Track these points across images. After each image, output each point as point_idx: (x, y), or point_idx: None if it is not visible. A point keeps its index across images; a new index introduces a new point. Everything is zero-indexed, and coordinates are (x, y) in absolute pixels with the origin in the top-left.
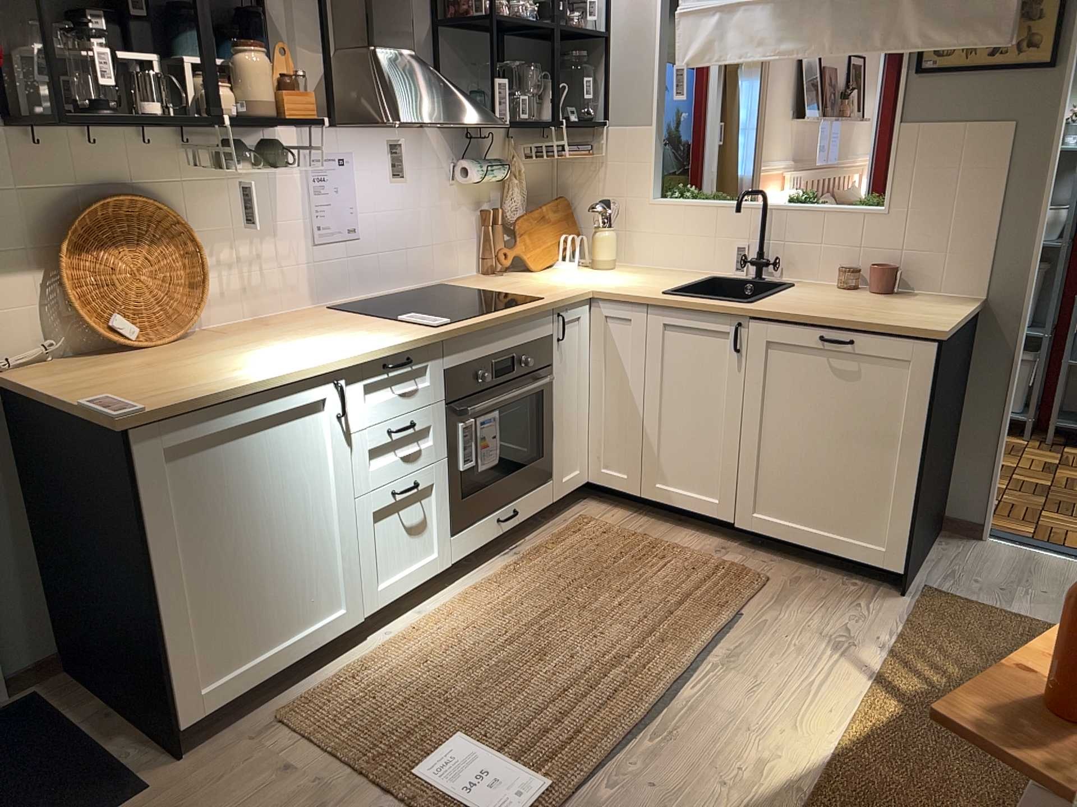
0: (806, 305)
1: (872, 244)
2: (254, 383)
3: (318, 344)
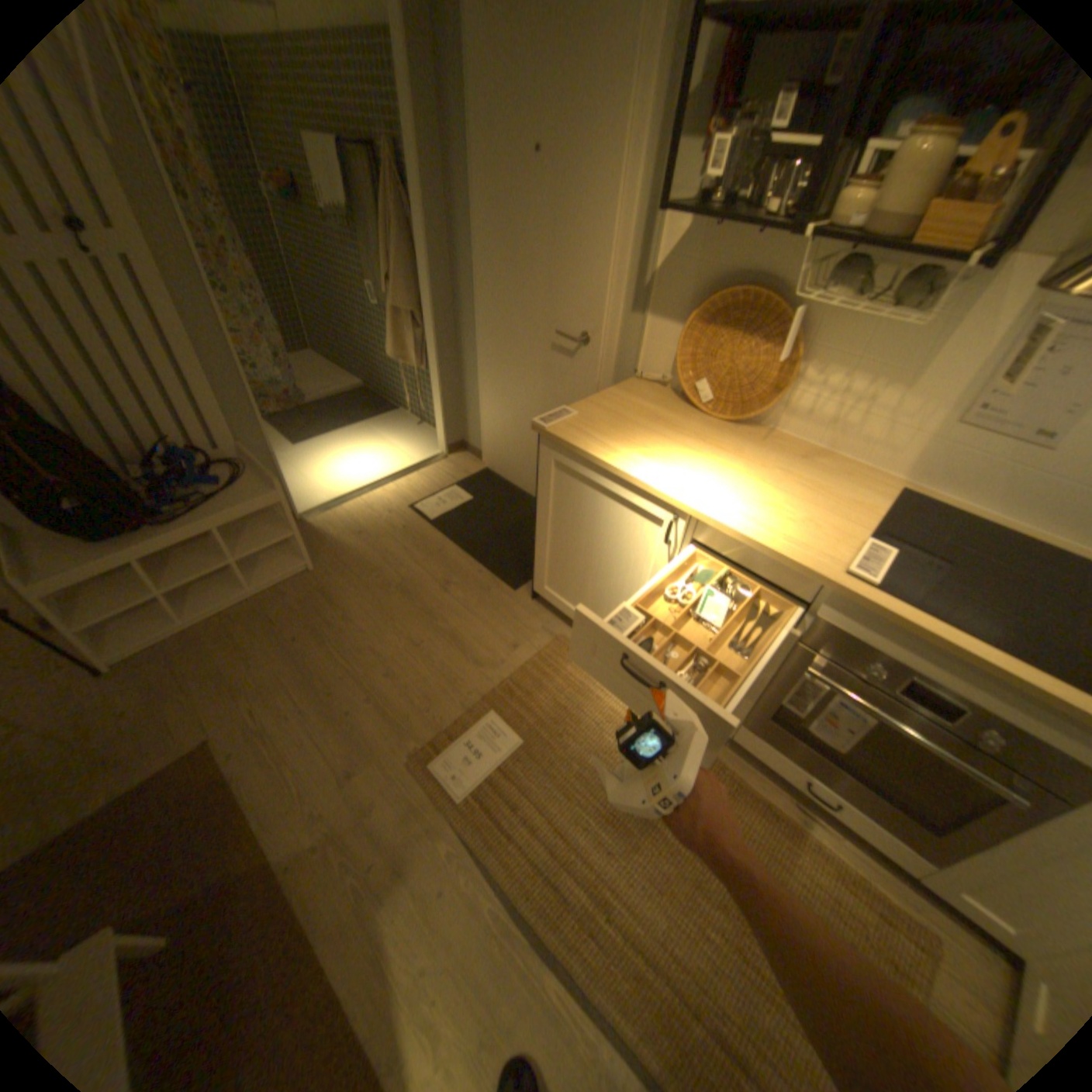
0: None
1: None
2: (611, 464)
3: (742, 489)
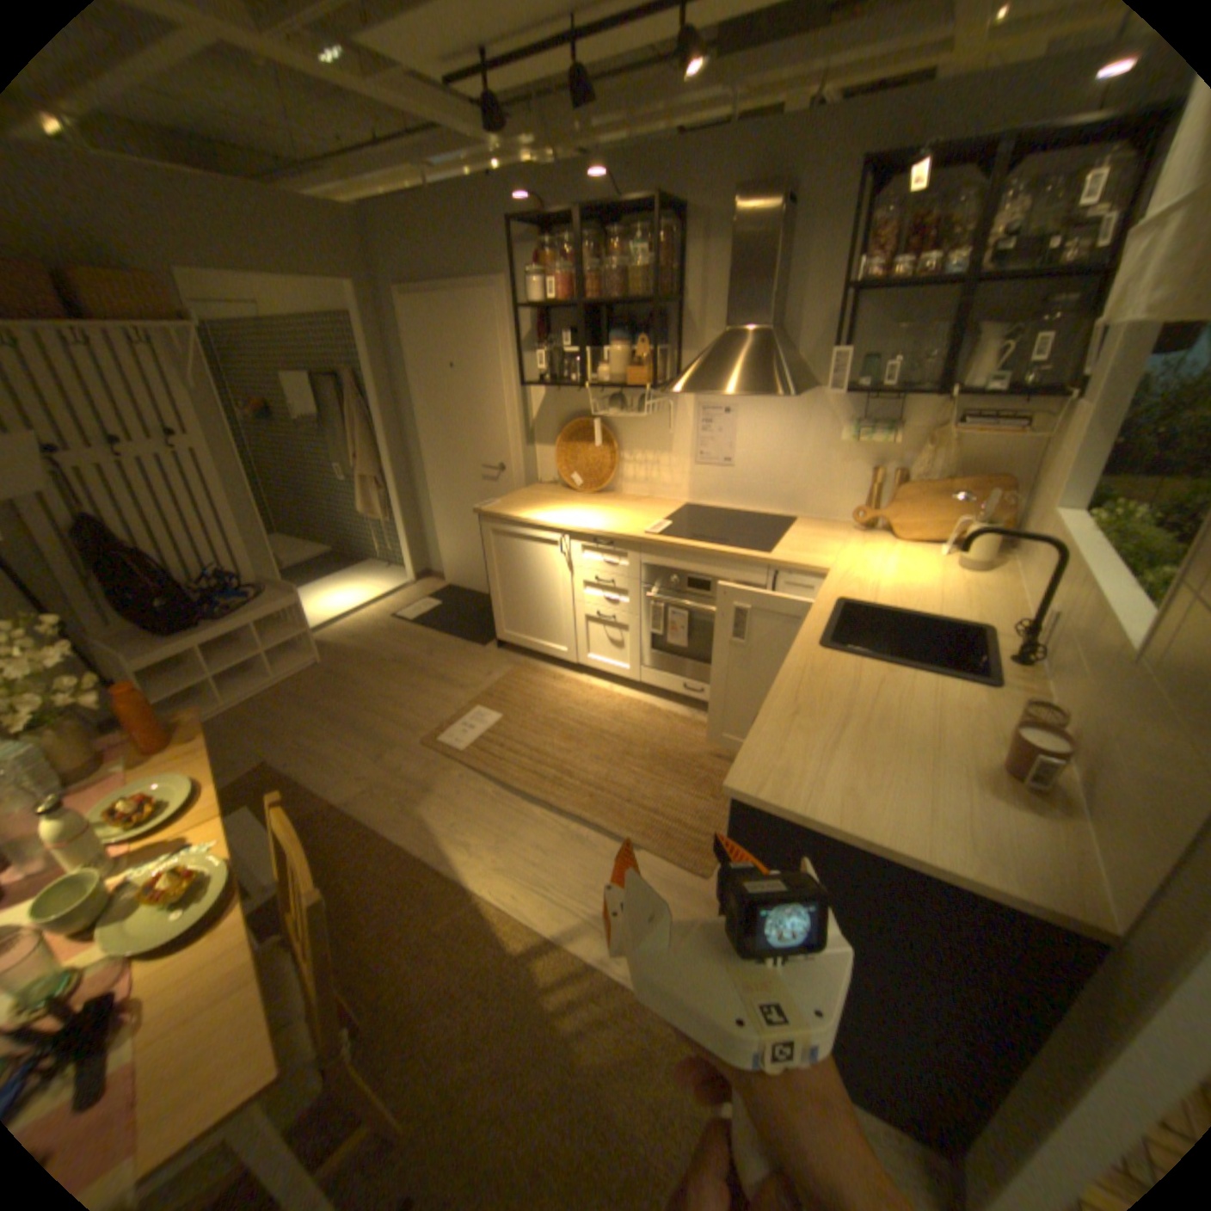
0: (840, 686)
1: (1107, 704)
2: (521, 518)
3: (595, 516)
